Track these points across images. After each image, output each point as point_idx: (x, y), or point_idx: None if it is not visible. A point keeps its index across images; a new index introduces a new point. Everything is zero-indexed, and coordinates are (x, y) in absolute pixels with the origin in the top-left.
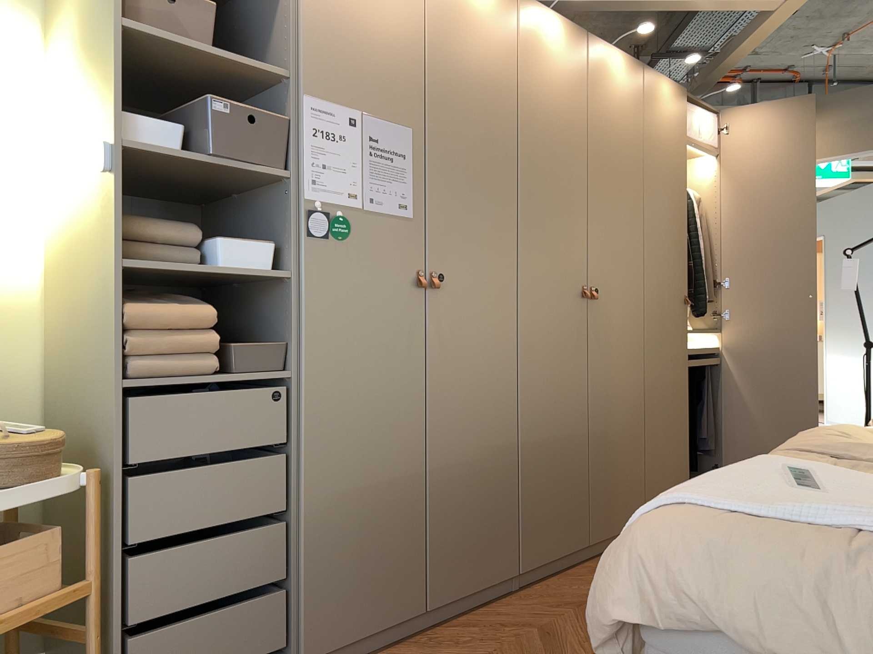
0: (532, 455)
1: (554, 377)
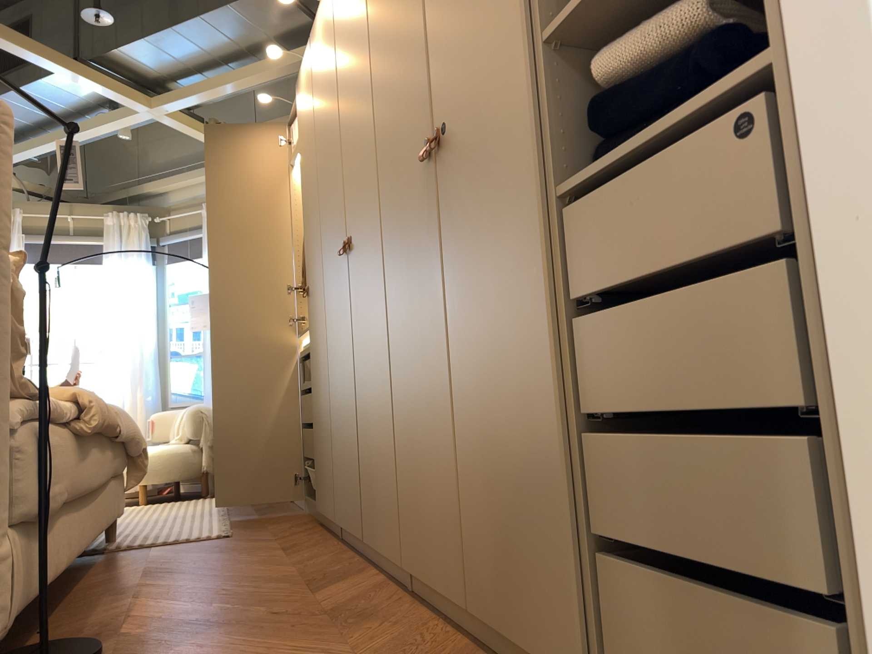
0: (336, 414)
1: (340, 345)
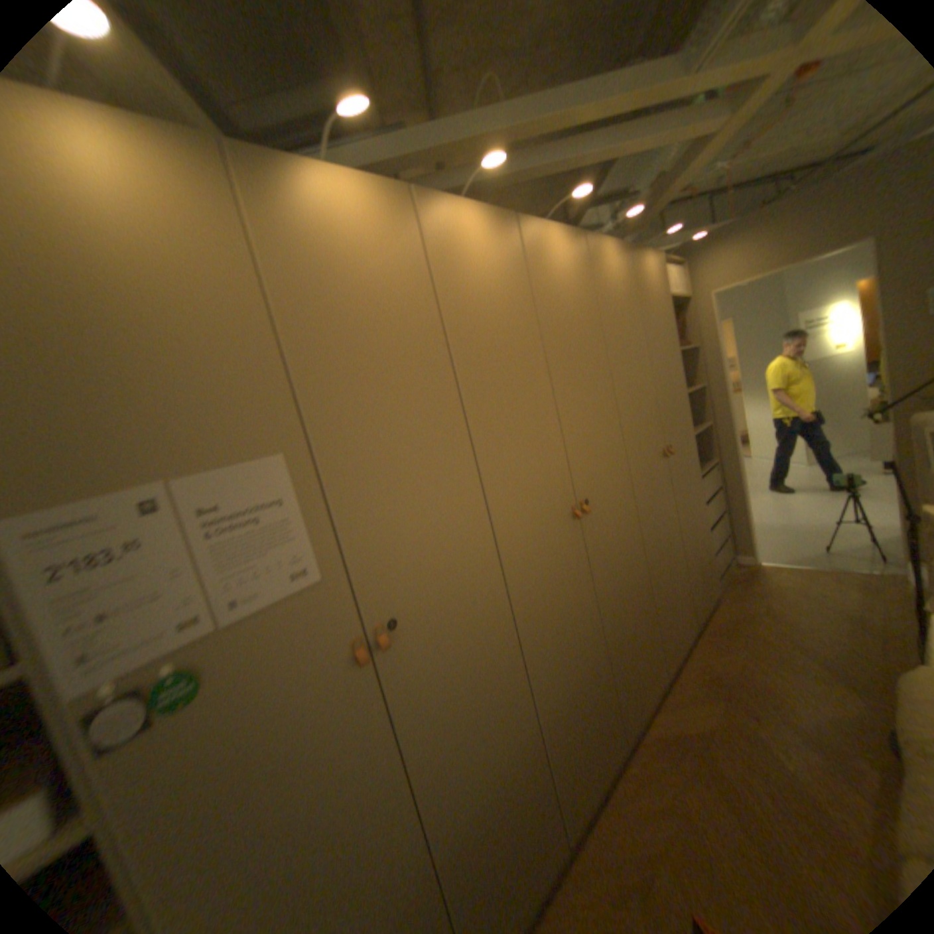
0: (554, 725)
1: (560, 627)
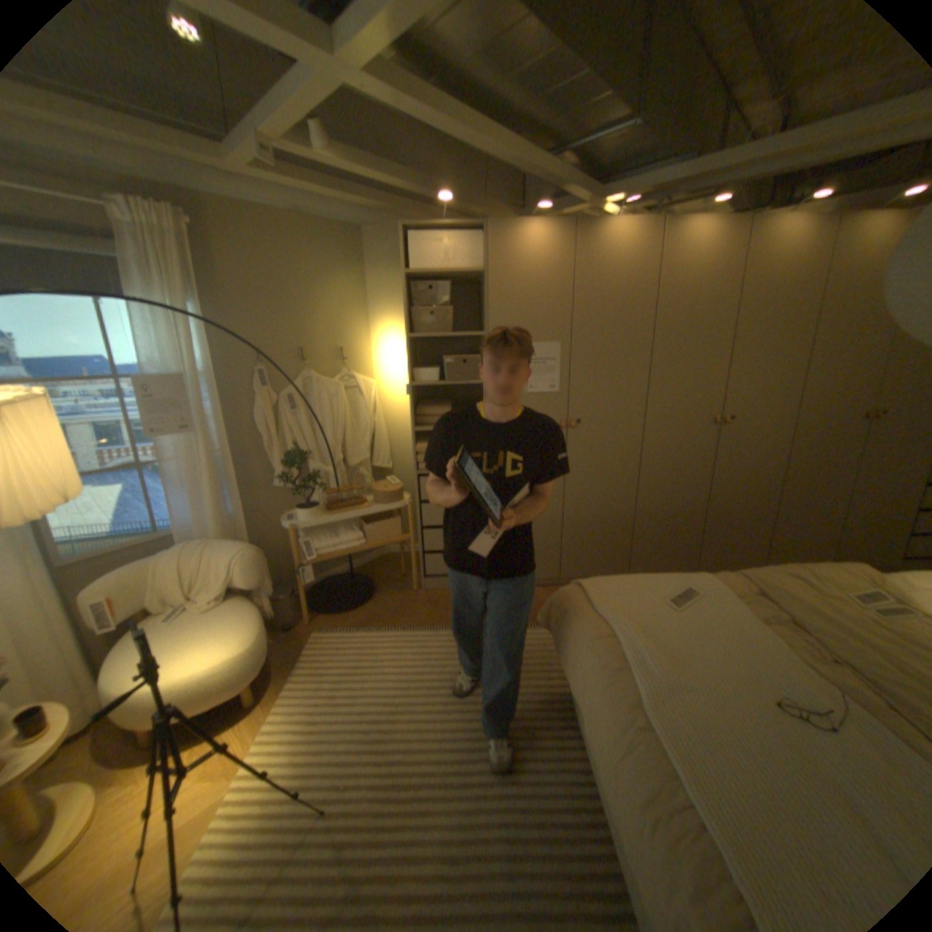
0: (644, 518)
1: (670, 476)
